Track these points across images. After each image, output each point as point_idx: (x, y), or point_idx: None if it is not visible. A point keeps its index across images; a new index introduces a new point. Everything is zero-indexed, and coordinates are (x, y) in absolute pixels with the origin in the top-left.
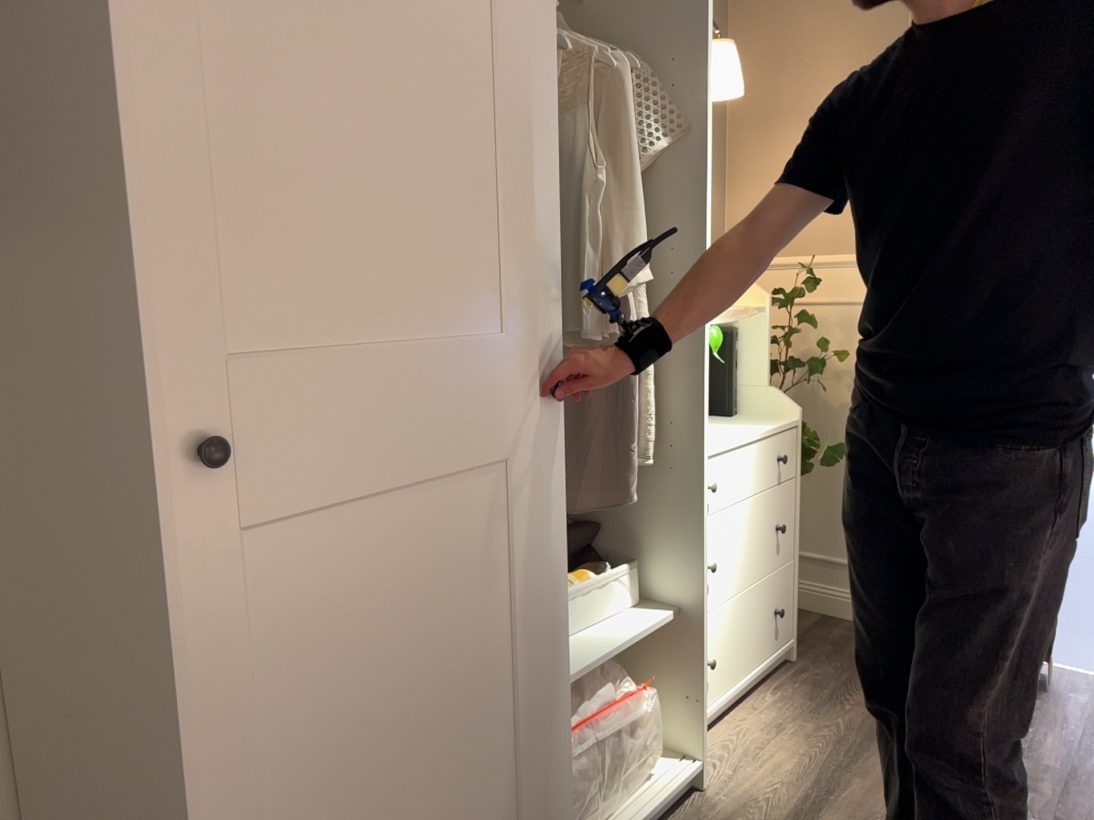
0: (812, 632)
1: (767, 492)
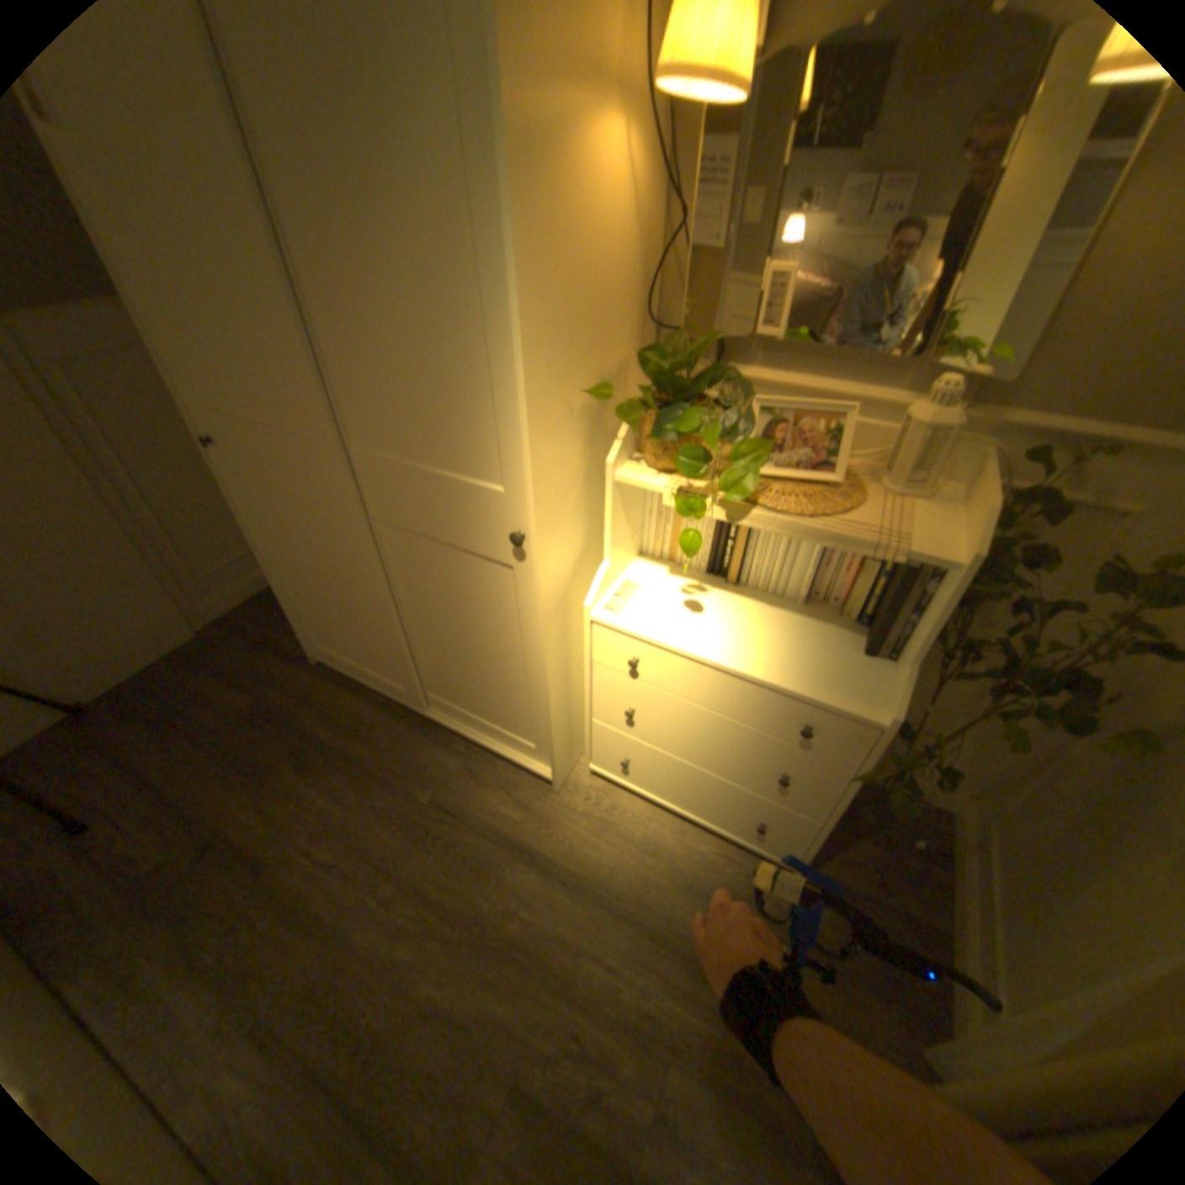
0: (886, 914)
1: (761, 734)
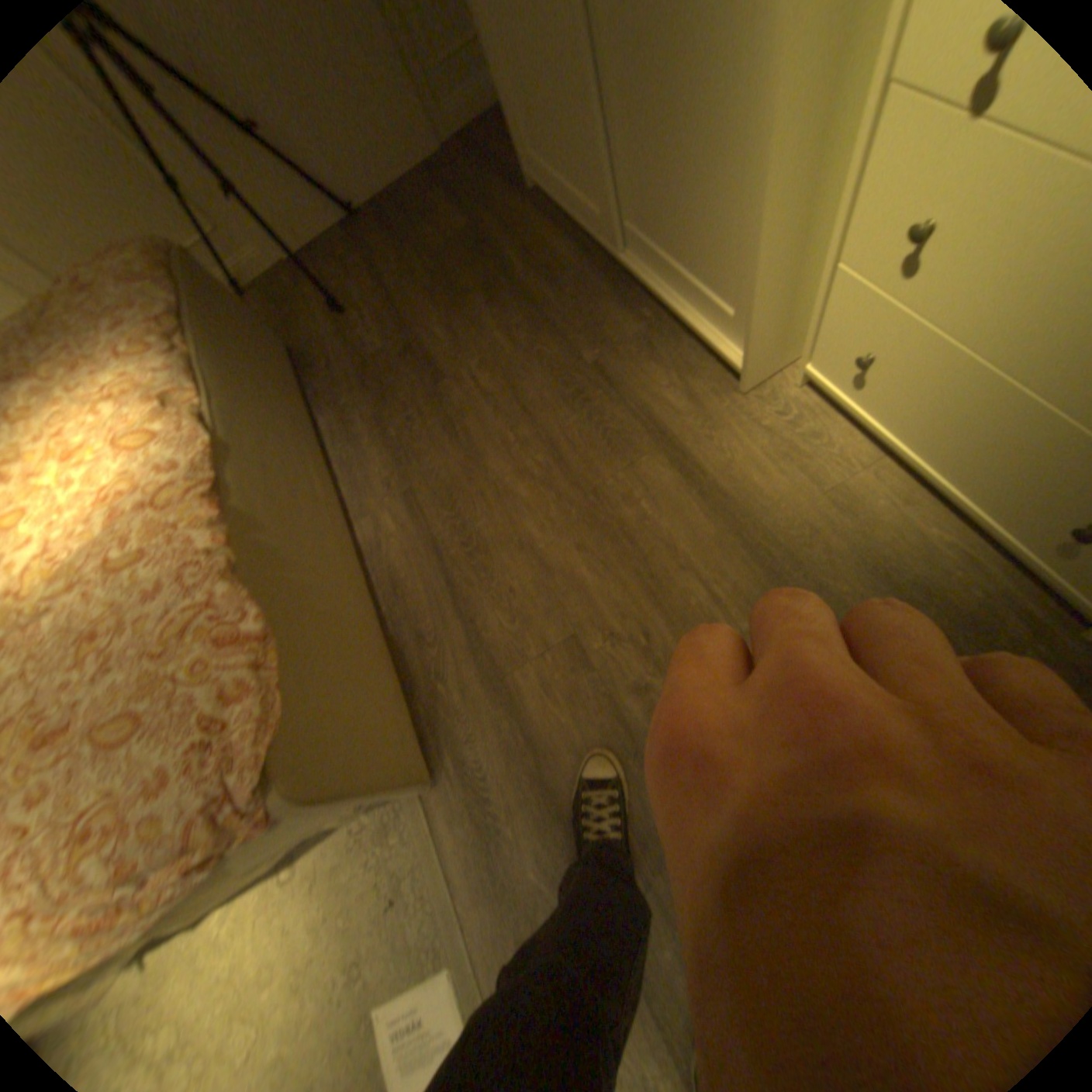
0: None
1: None
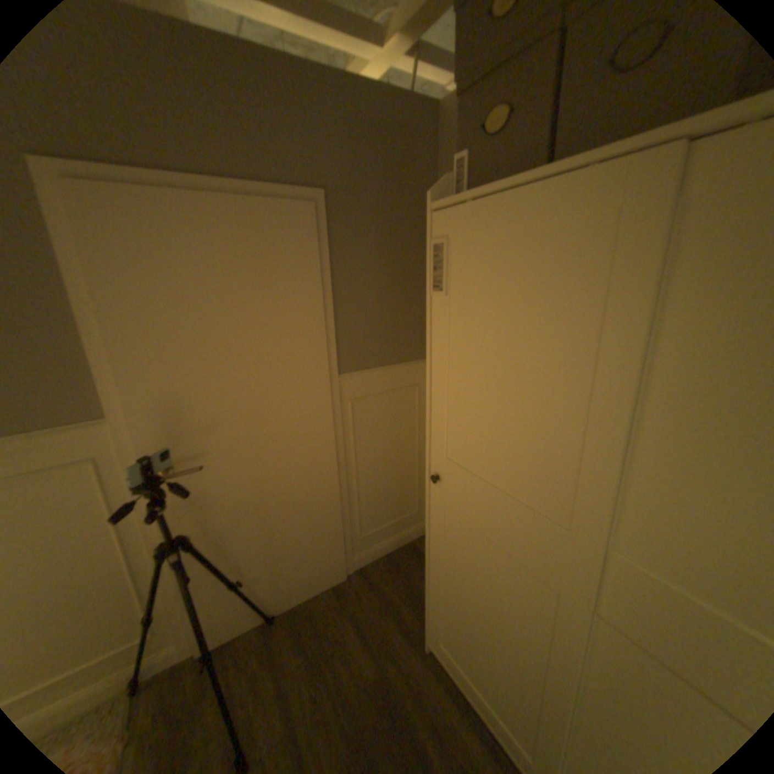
0: None
1: None
